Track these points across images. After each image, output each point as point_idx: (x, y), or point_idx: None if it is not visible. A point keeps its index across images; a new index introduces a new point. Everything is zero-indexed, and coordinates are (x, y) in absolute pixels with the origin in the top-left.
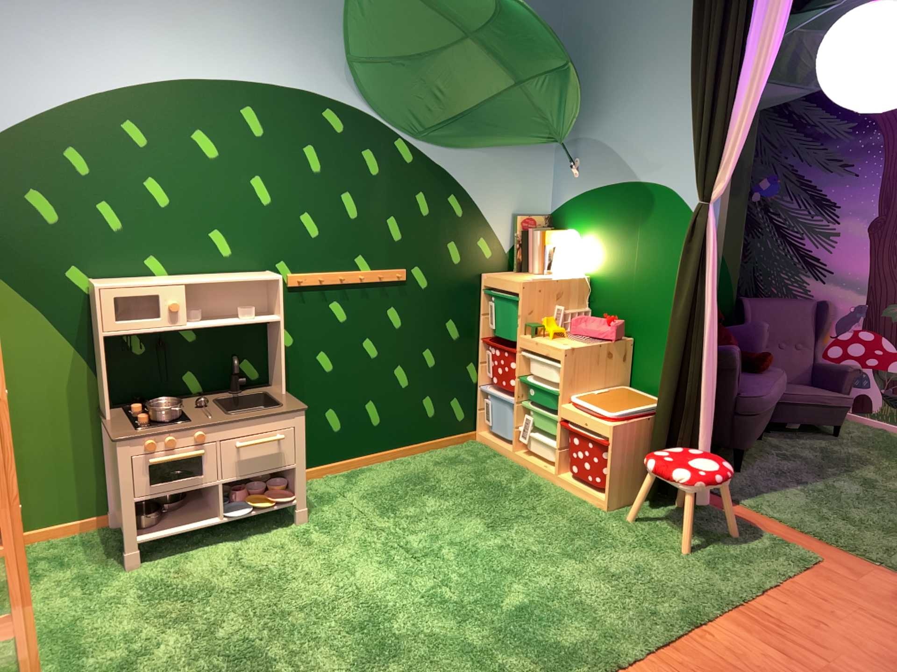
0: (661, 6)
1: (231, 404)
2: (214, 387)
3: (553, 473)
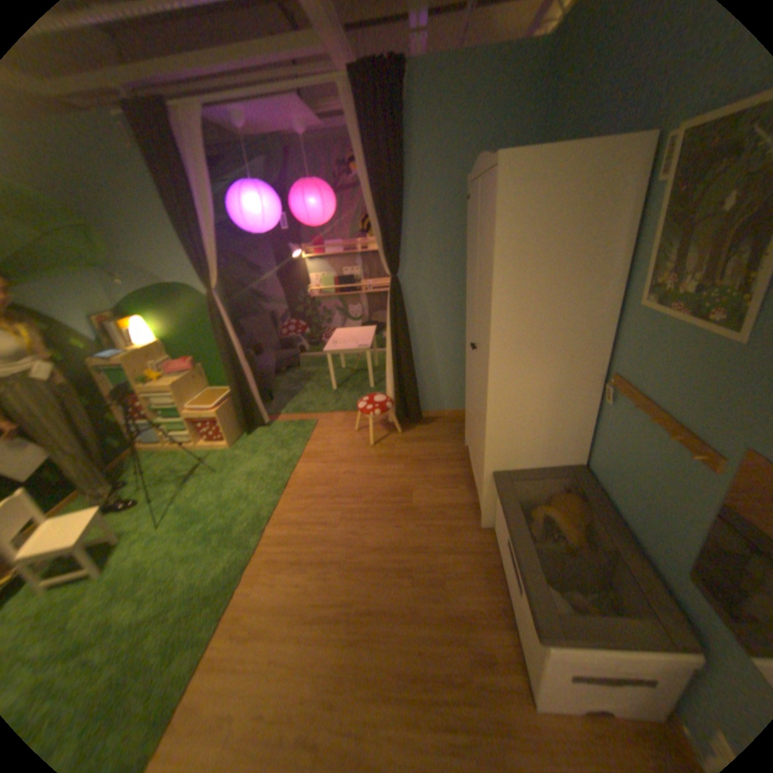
0: (131, 178)
1: None
2: None
3: (192, 445)
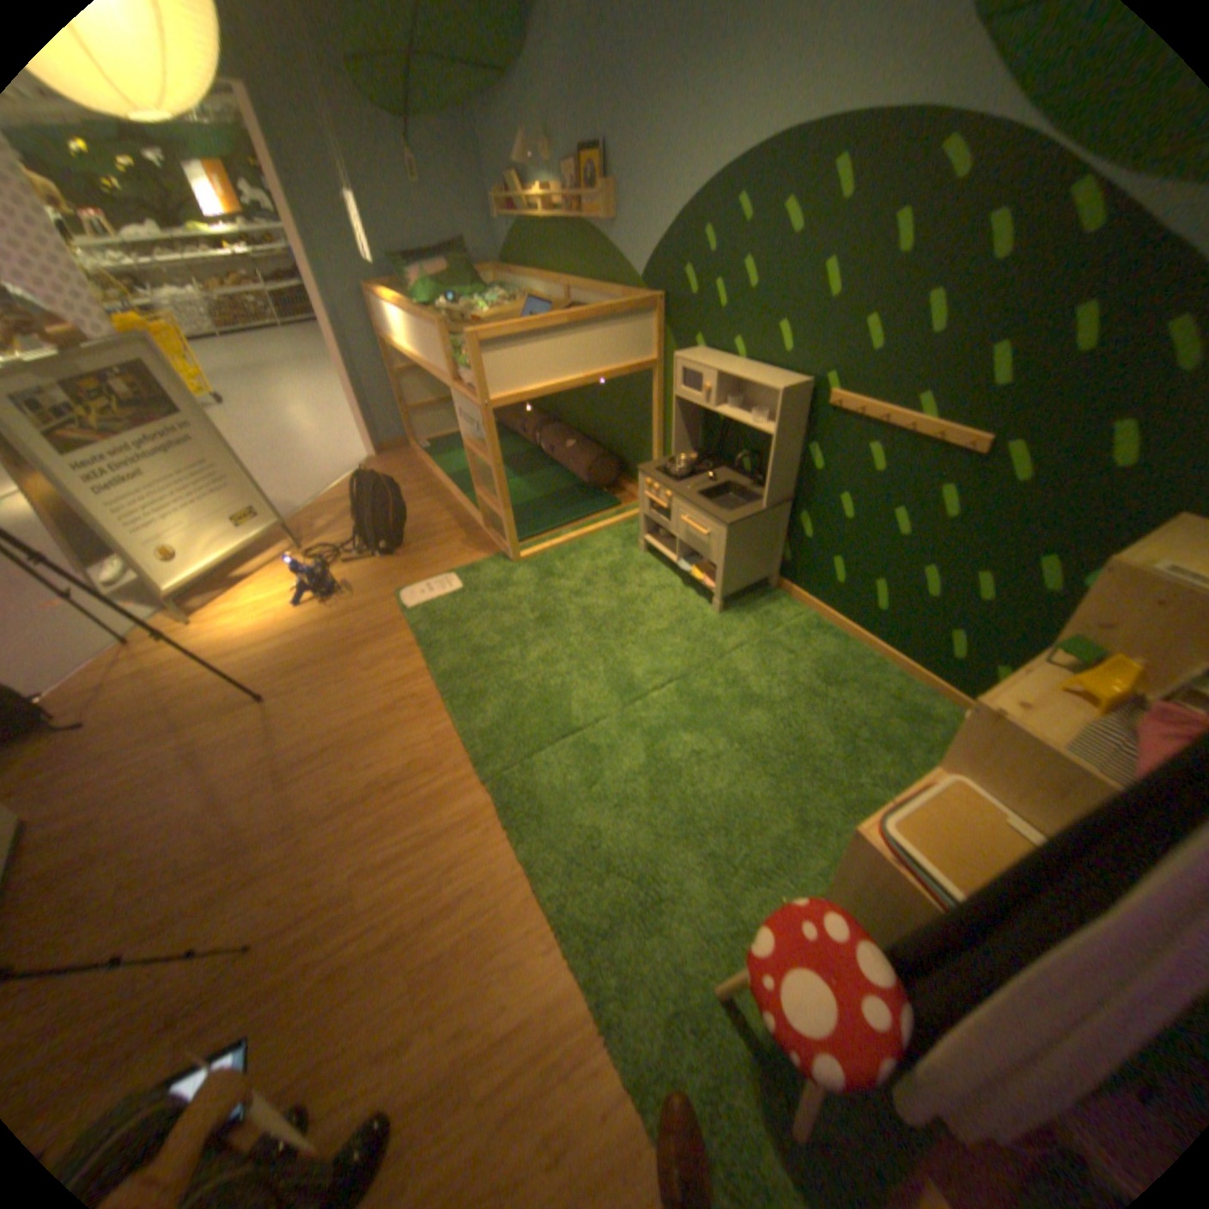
0: None
1: (737, 494)
2: (753, 475)
3: None
